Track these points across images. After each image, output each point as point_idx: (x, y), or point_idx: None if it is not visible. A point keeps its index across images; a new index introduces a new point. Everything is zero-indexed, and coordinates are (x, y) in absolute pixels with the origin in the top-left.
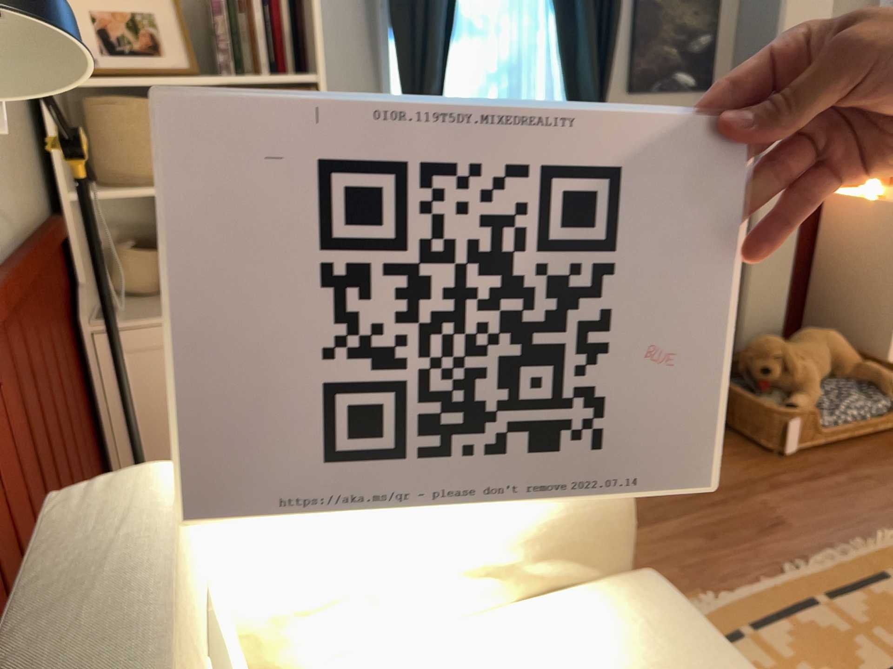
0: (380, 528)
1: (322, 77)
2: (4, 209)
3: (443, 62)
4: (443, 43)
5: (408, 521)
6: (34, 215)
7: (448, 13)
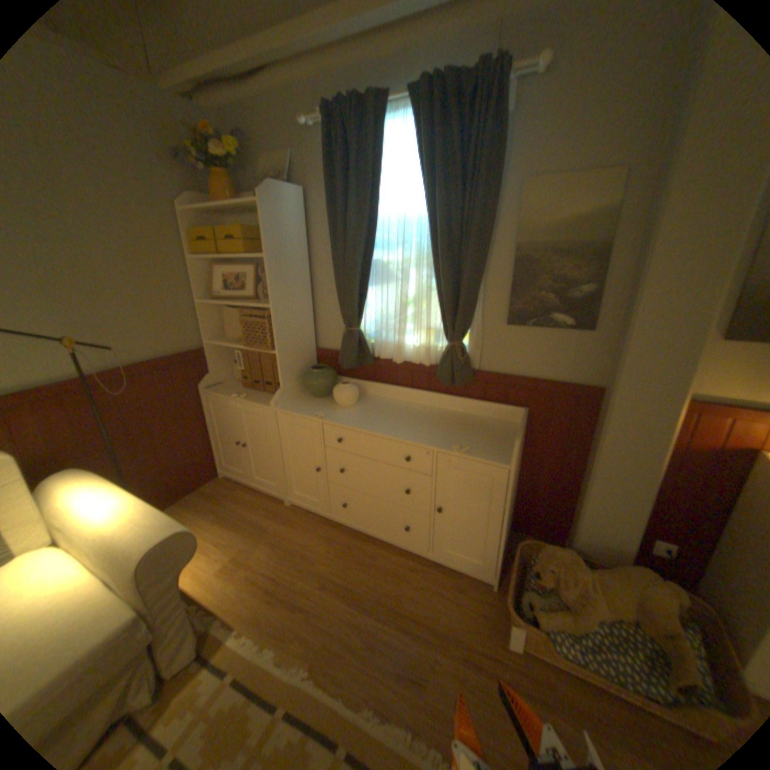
0: (80, 513)
1: (273, 306)
2: (138, 349)
3: (361, 297)
4: (356, 288)
5: (86, 517)
6: (181, 348)
7: (373, 269)
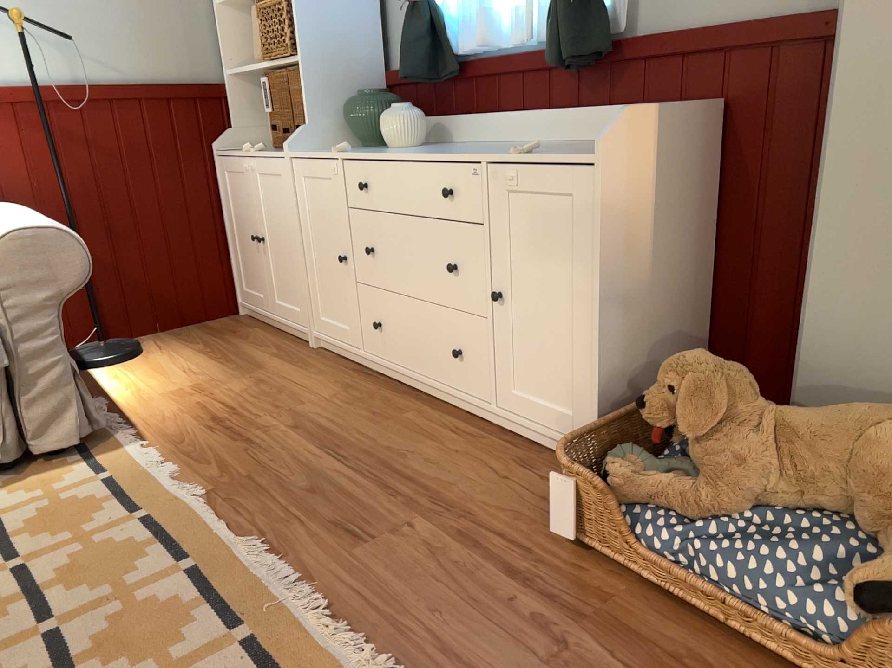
0: None
1: None
2: (125, 69)
3: None
4: None
5: None
6: (189, 82)
7: None
